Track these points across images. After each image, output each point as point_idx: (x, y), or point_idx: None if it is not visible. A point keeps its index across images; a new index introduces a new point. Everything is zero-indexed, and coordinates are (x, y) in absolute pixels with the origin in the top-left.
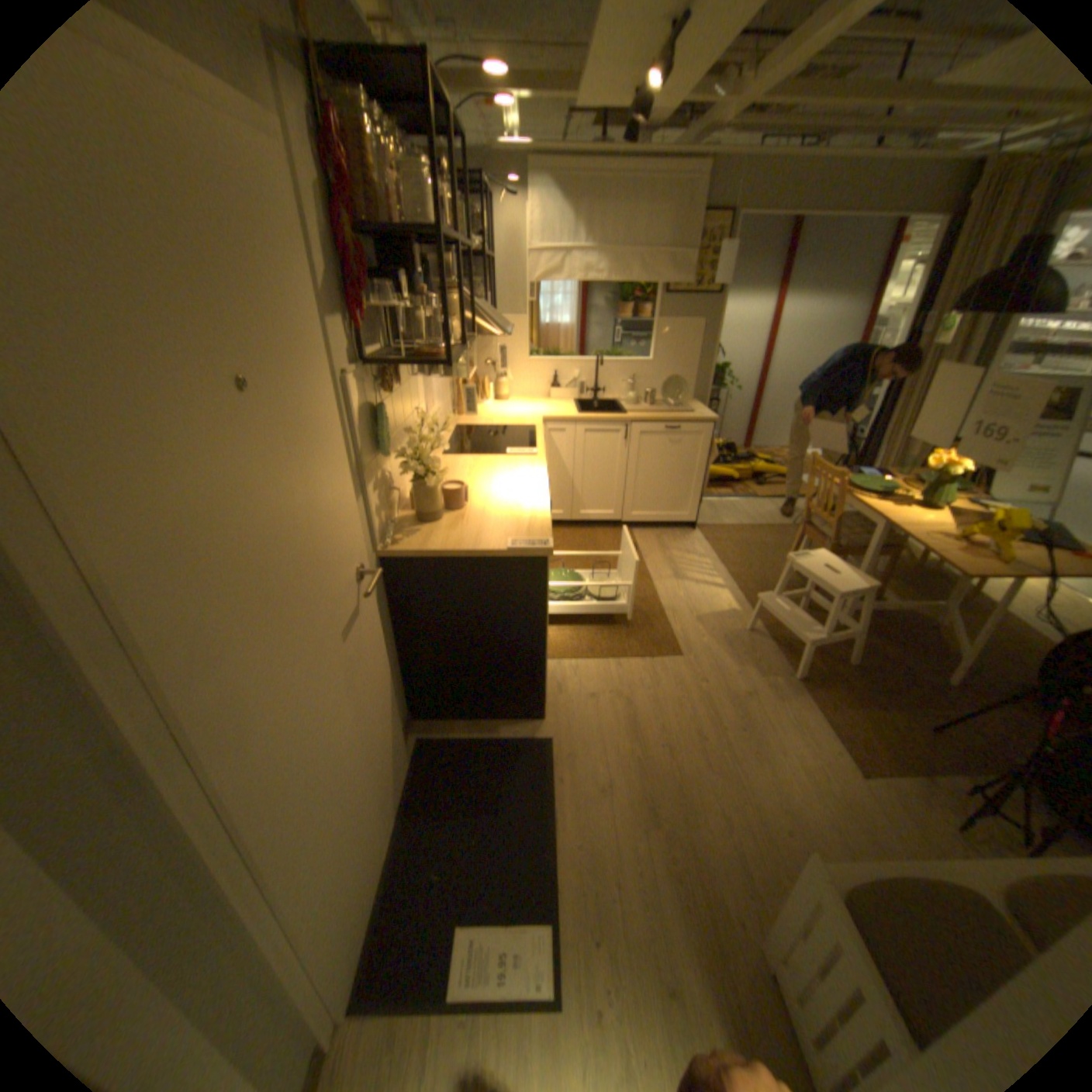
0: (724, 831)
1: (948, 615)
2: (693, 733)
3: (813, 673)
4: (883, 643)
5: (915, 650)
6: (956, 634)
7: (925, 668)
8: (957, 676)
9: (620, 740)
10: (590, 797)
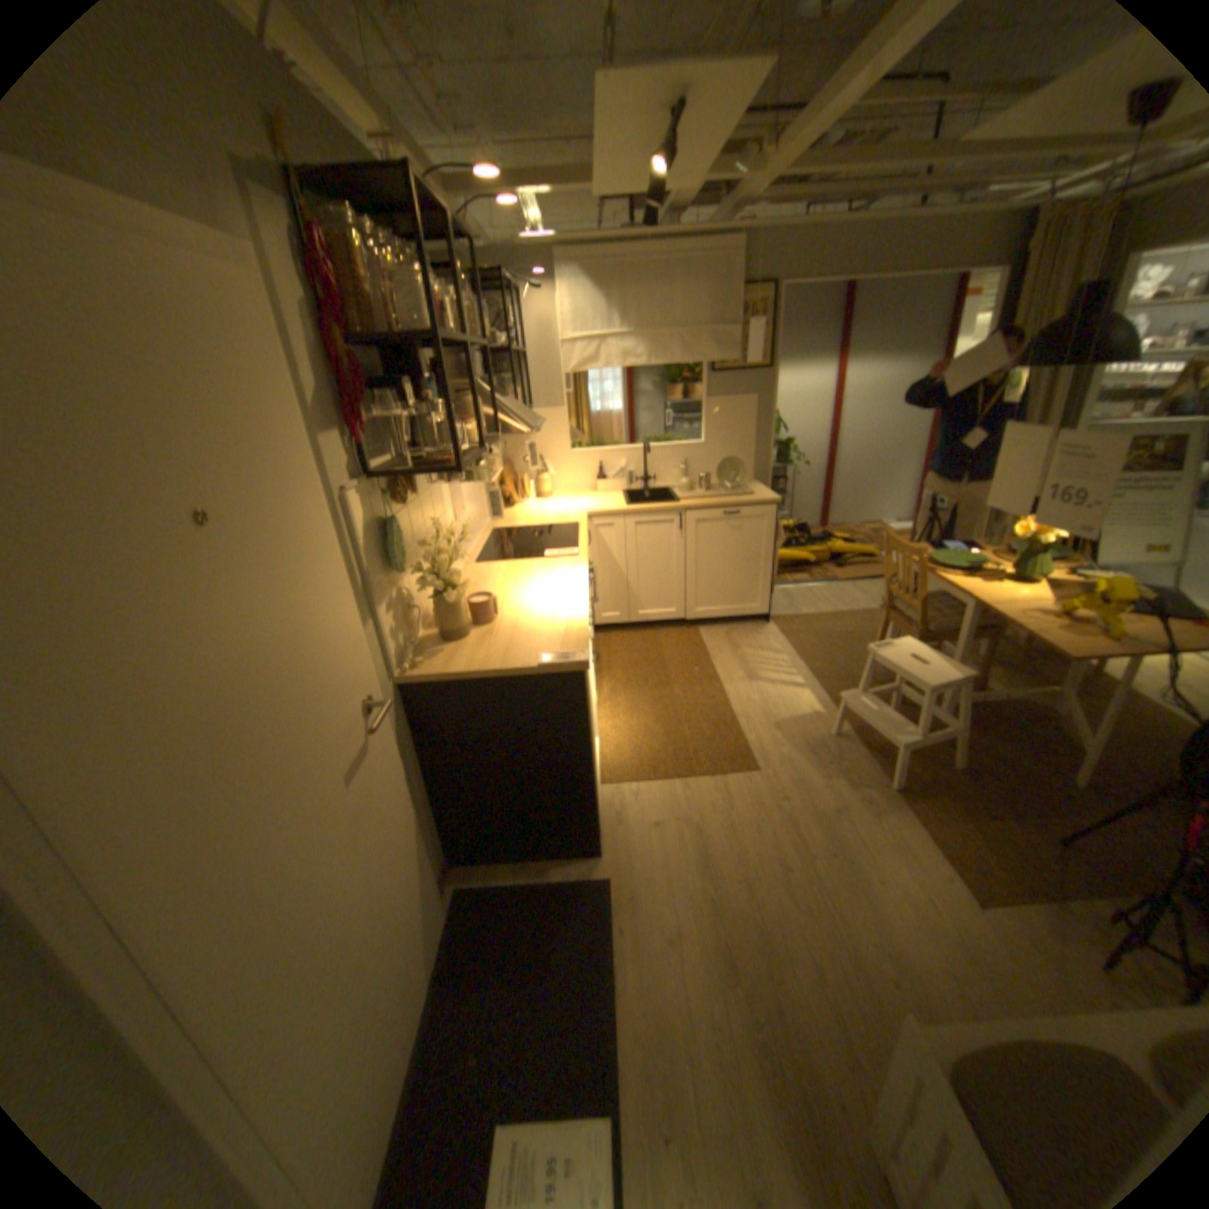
0: (816, 985)
1: (1067, 702)
2: (774, 864)
3: (912, 782)
4: (992, 741)
5: (1031, 747)
6: (1078, 725)
7: (1045, 768)
8: (1083, 775)
9: (688, 877)
10: (655, 950)
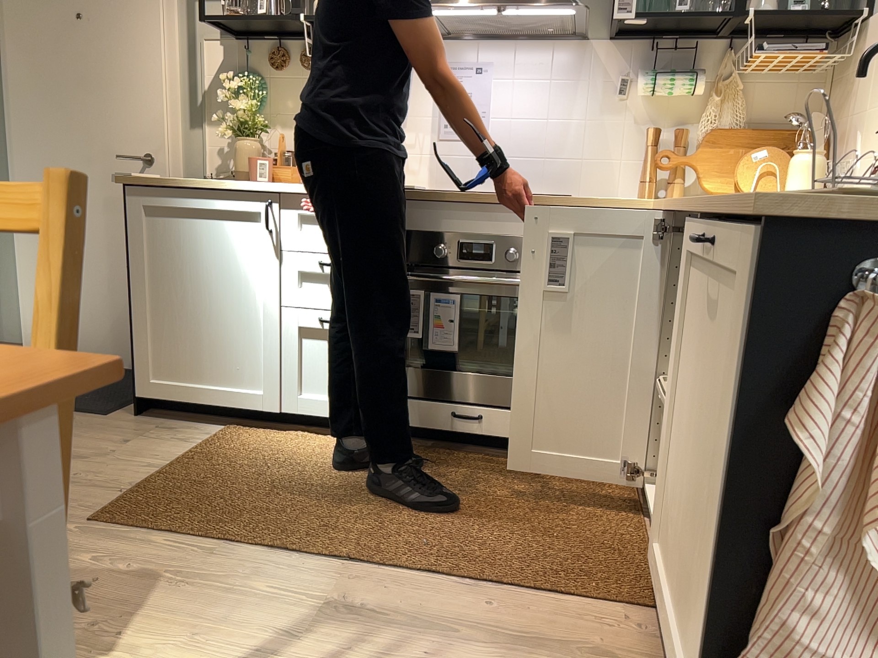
0: None
1: None
2: None
3: None
4: None
5: None
6: None
7: None
8: None
9: None
10: None
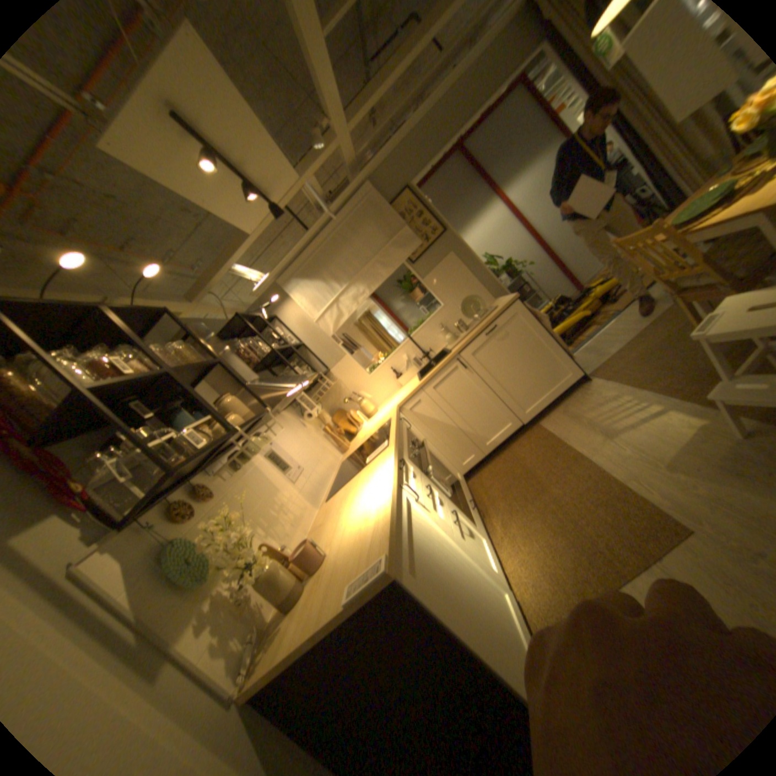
0: None
1: None
2: None
3: None
4: None
5: None
6: None
7: None
8: None
9: None
10: None
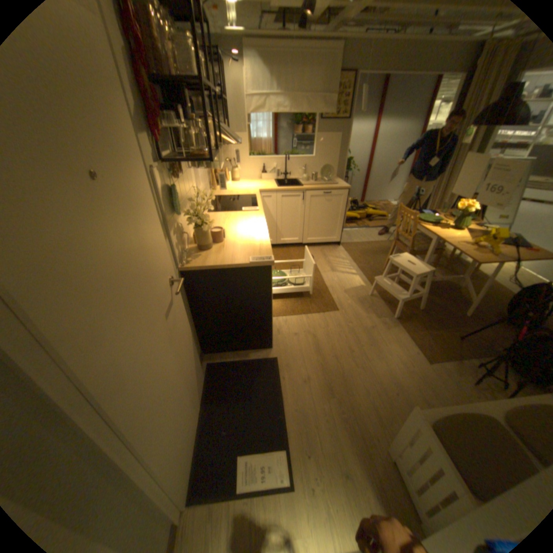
0: (366, 395)
1: (464, 282)
2: (347, 349)
3: (402, 315)
4: (434, 297)
5: (449, 300)
6: (468, 291)
7: (455, 308)
8: (469, 311)
9: (311, 355)
10: (299, 385)
